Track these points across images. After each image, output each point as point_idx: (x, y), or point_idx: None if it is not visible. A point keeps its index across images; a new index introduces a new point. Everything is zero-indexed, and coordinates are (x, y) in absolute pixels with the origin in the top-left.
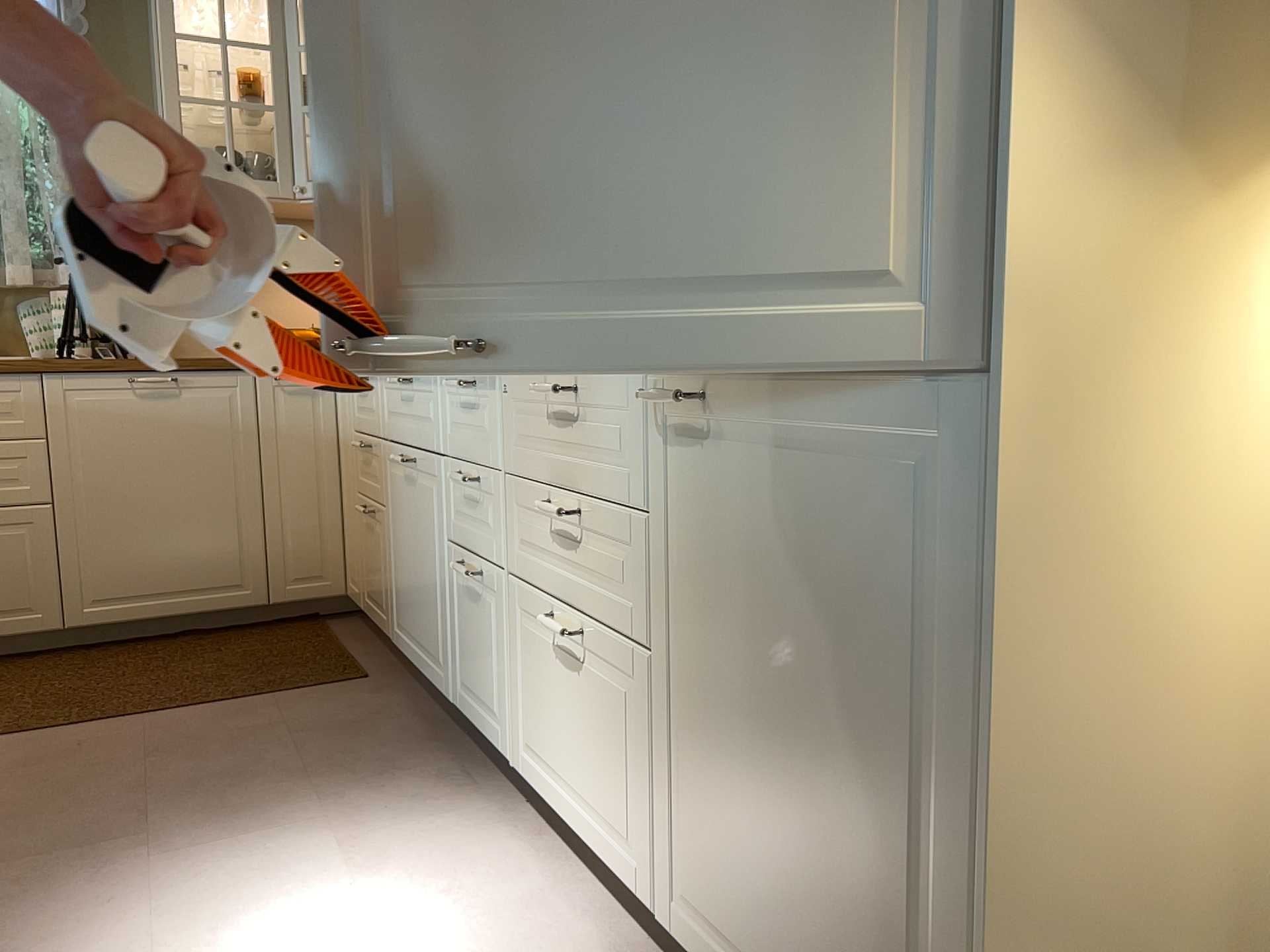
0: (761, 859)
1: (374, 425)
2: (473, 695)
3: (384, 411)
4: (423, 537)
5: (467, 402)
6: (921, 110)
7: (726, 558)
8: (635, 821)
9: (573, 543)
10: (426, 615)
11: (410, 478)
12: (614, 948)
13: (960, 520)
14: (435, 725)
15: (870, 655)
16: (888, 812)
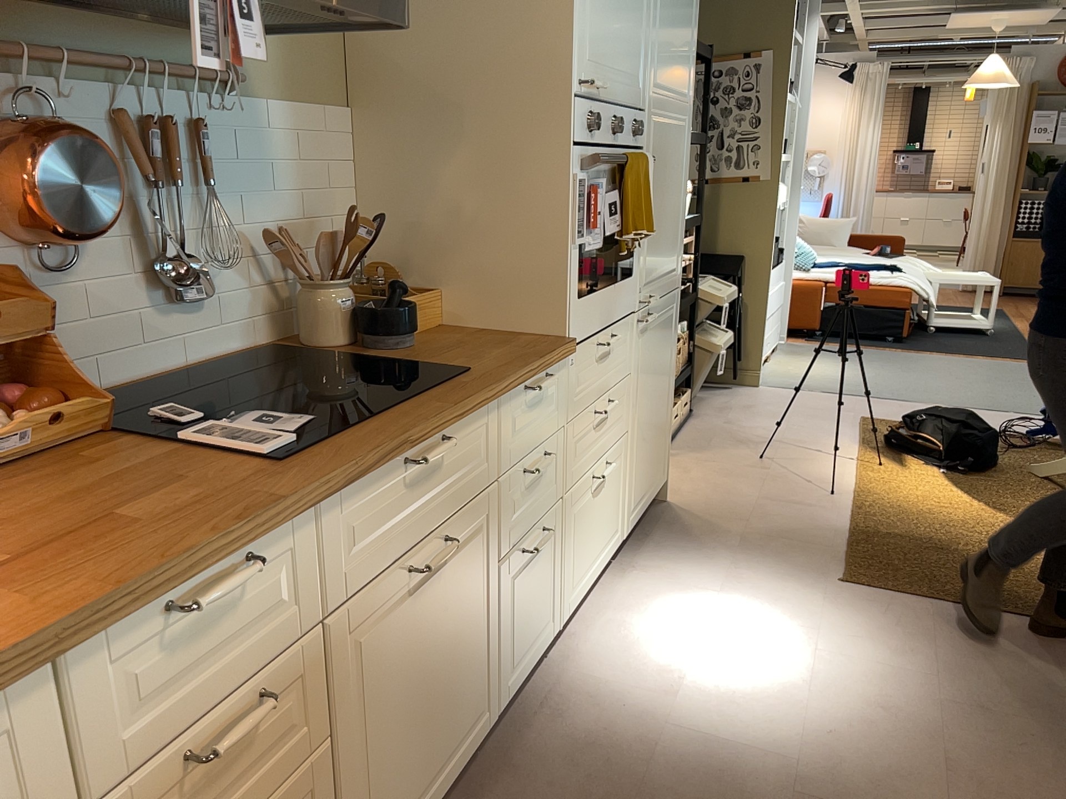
0: (648, 455)
1: (276, 637)
2: (523, 653)
3: (332, 564)
4: (452, 620)
5: (531, 399)
6: (677, 227)
7: (648, 366)
8: (618, 515)
9: (603, 421)
10: (454, 706)
11: (423, 581)
12: (615, 583)
13: (674, 320)
14: (468, 797)
15: (665, 364)
16: (665, 400)
